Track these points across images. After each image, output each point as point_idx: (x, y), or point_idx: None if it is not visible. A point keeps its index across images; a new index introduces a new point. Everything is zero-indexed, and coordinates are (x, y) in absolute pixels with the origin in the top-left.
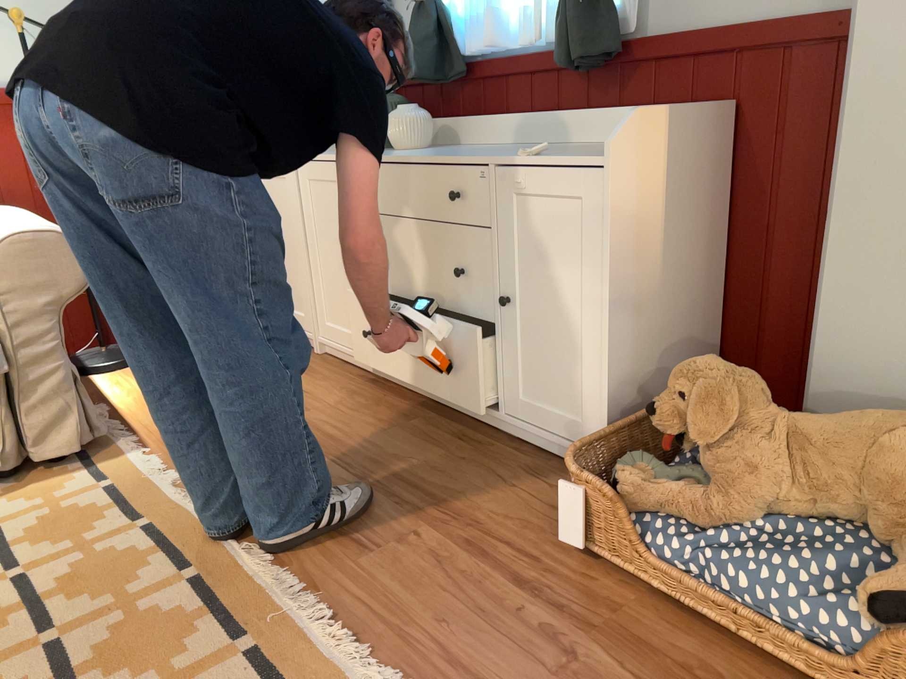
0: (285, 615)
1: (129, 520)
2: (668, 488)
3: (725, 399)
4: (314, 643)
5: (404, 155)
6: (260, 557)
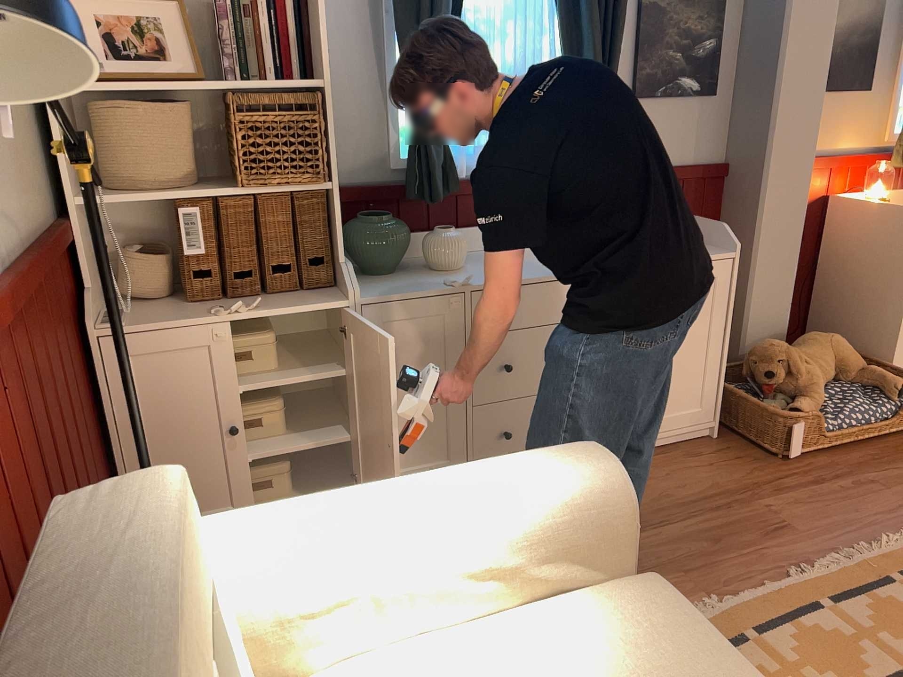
0: (866, 561)
1: (746, 645)
2: (803, 404)
3: (796, 354)
4: (890, 551)
5: (528, 271)
6: (800, 570)
